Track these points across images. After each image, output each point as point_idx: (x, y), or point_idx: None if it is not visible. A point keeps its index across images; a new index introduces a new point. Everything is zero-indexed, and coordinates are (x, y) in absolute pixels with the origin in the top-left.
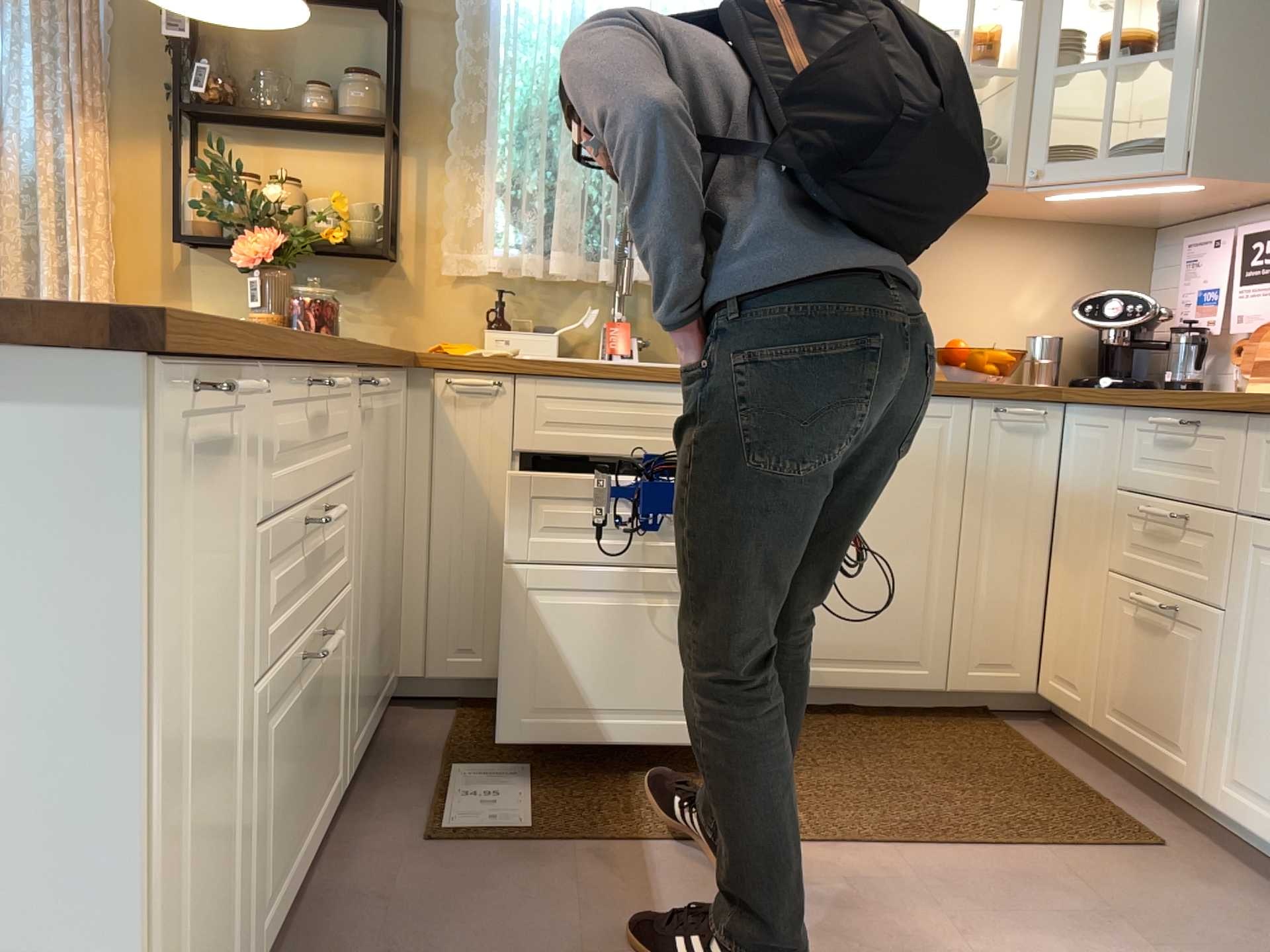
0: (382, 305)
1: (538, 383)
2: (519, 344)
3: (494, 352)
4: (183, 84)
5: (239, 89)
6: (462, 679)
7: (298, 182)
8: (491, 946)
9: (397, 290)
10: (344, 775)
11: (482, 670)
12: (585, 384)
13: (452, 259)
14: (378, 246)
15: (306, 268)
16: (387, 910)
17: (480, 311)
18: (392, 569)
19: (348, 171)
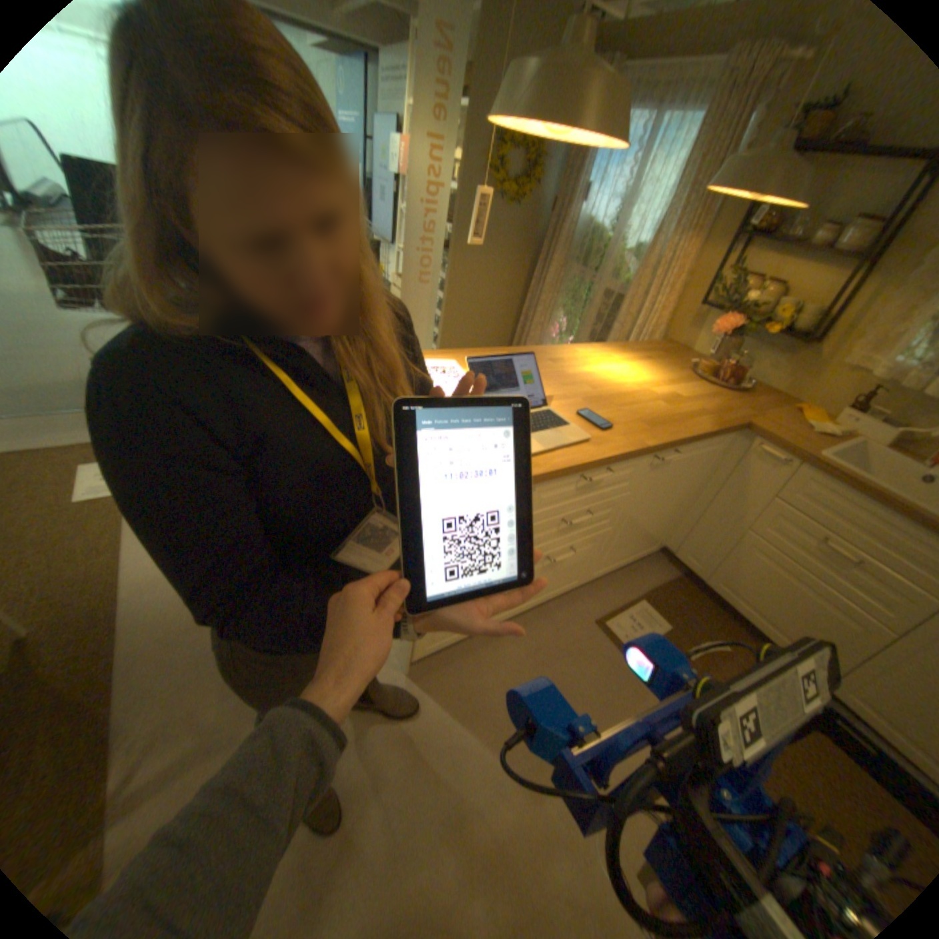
0: (794, 365)
1: (819, 474)
2: (865, 426)
3: (843, 423)
4: (751, 212)
5: (781, 218)
6: (690, 569)
7: (788, 279)
8: (568, 683)
9: (809, 360)
10: (586, 581)
11: (701, 572)
12: (852, 491)
13: (857, 354)
14: (814, 330)
15: (764, 330)
16: (558, 636)
17: (858, 391)
18: (673, 514)
19: (824, 278)
